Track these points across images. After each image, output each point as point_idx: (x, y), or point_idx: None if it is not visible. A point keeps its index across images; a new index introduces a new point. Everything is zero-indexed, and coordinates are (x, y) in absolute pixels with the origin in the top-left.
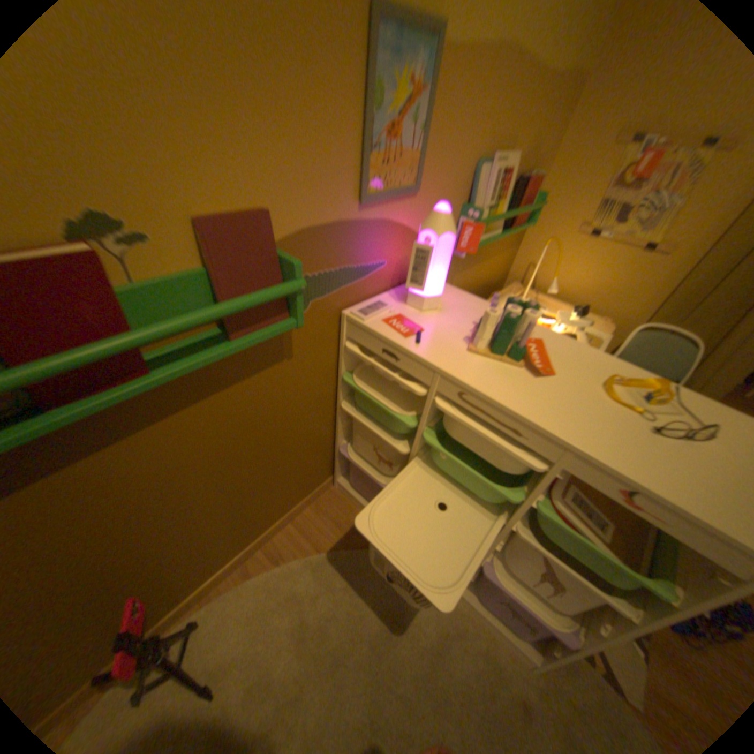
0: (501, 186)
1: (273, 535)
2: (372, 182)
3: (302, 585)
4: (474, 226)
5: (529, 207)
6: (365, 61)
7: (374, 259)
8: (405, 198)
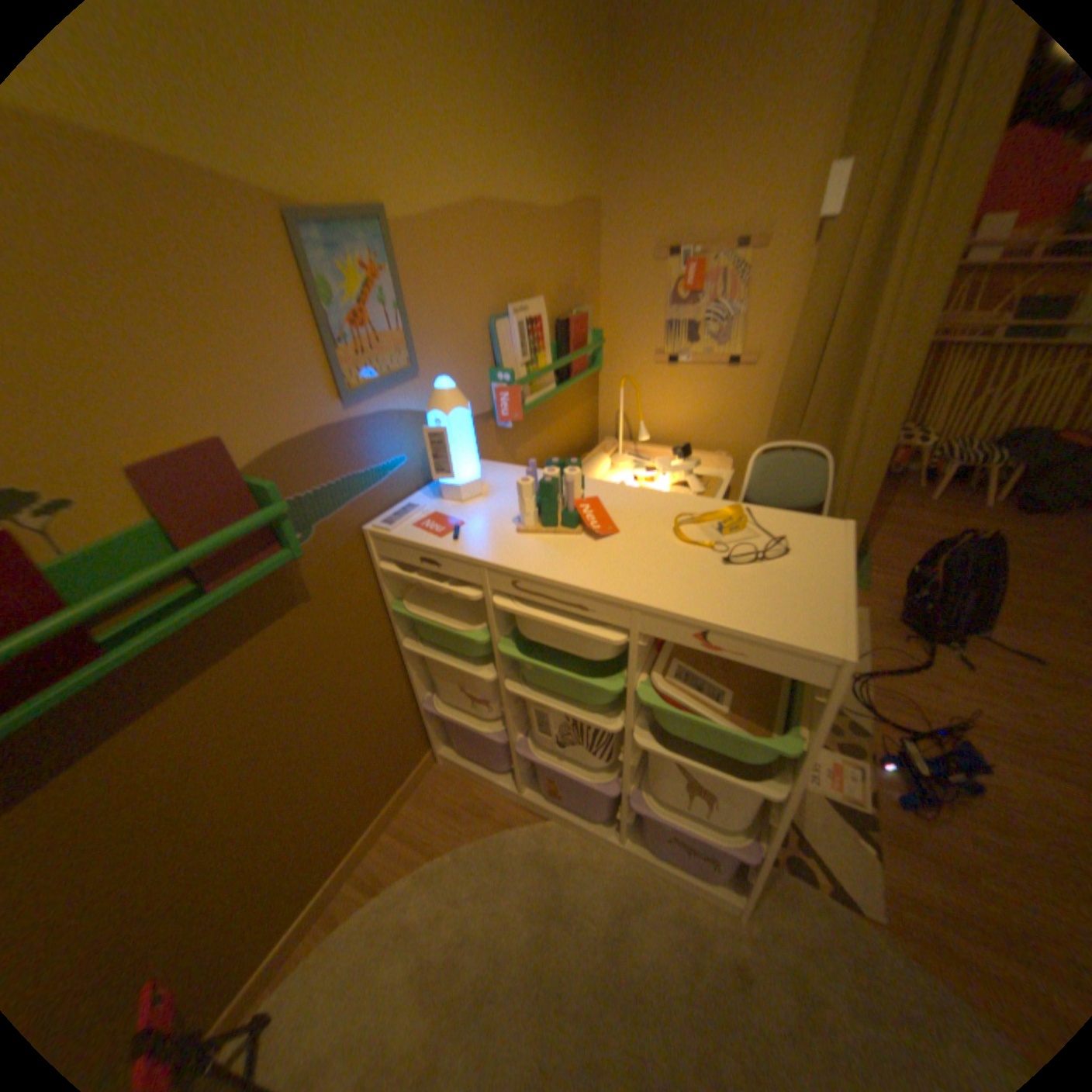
0: (531, 339)
1: (361, 856)
2: (349, 377)
3: (414, 911)
4: (509, 390)
5: (582, 351)
6: (294, 266)
7: (386, 458)
8: (402, 383)
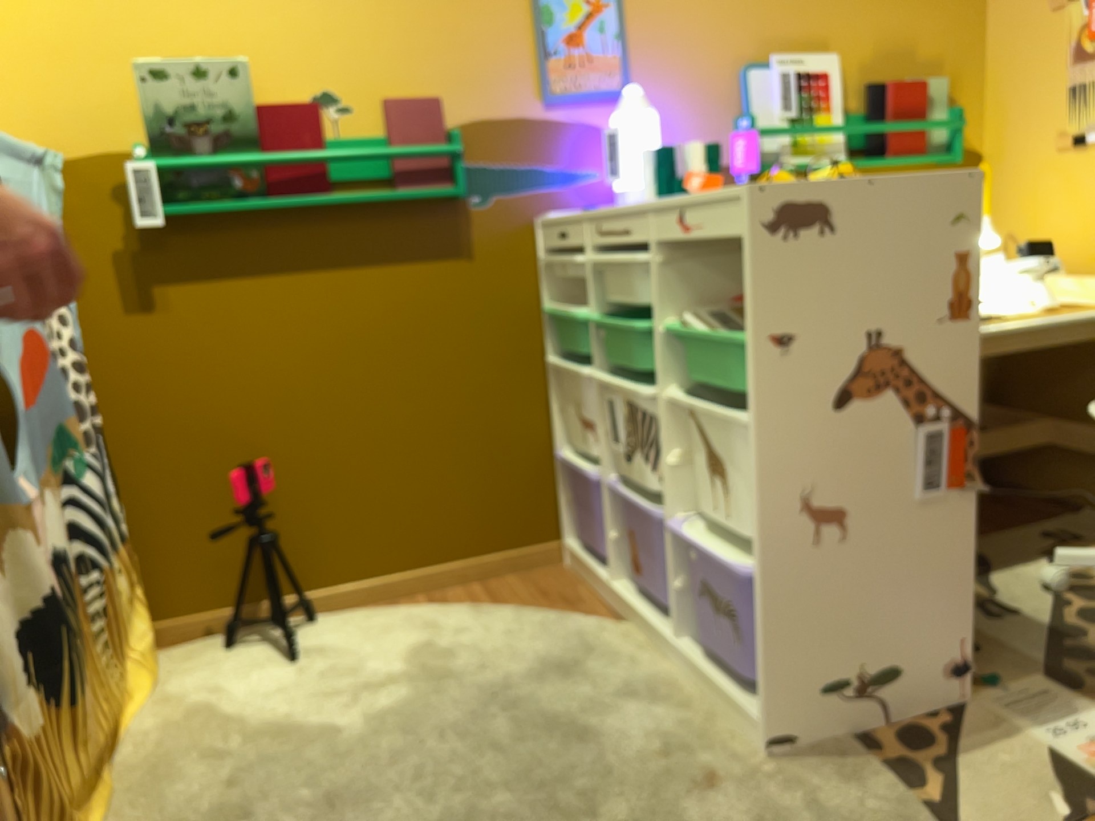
0: (804, 95)
1: (446, 583)
2: (554, 84)
3: (452, 621)
4: (745, 136)
5: (914, 128)
6: None
7: (577, 166)
8: (609, 103)
